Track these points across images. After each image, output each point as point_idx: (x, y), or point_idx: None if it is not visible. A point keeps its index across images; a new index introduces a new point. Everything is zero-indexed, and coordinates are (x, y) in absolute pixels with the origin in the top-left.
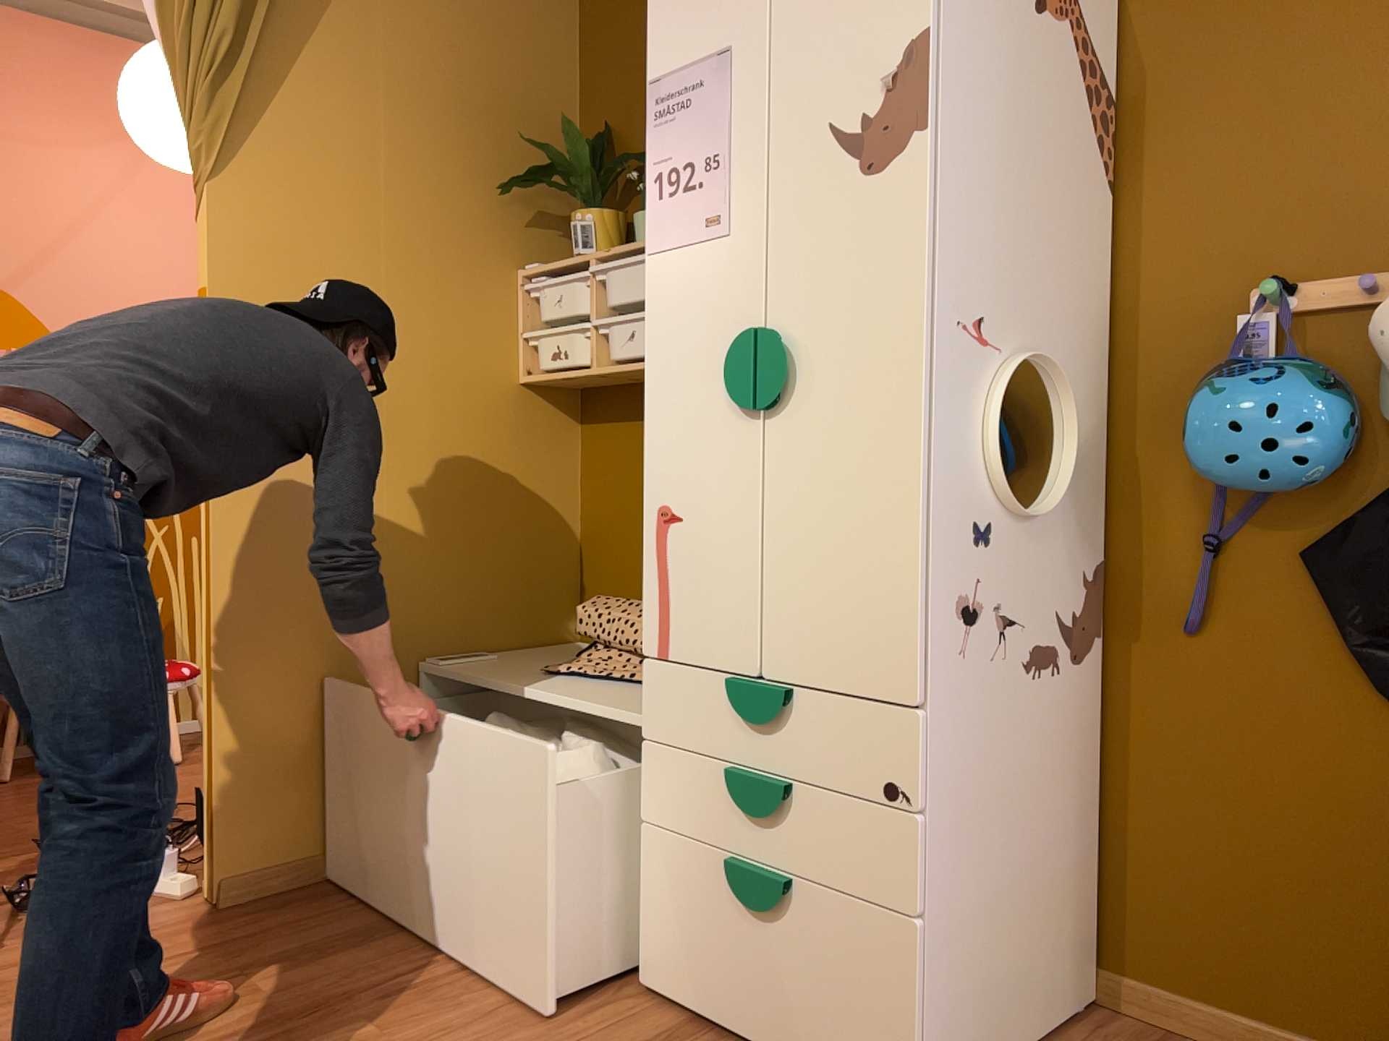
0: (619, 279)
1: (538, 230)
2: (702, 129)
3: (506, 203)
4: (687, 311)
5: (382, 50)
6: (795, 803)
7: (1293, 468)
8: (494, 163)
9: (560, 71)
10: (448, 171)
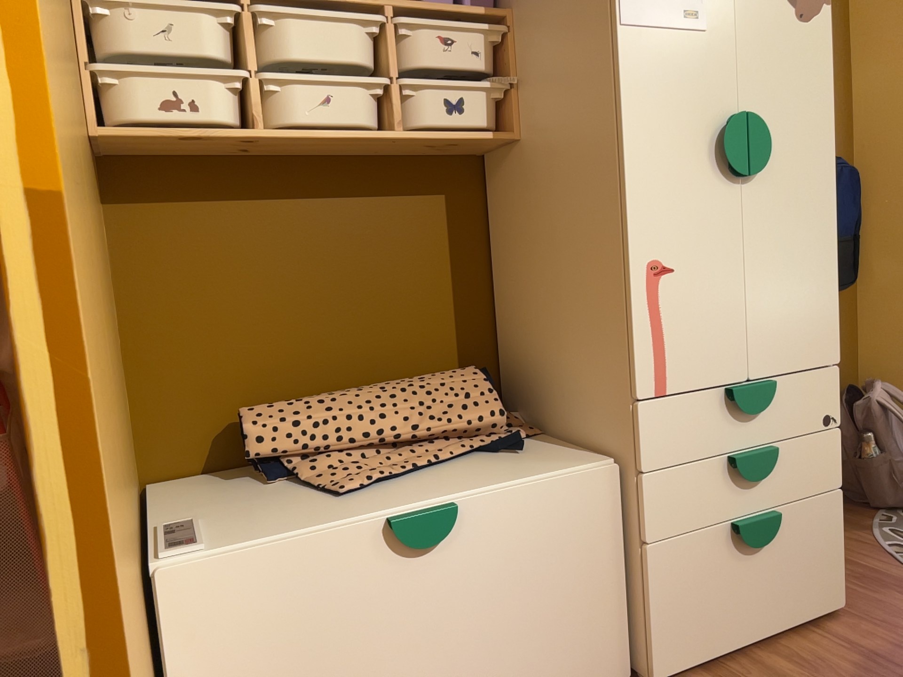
0: (297, 30)
1: None
2: None
3: None
4: (668, 87)
5: None
6: (777, 455)
7: None
8: None
9: None
10: None
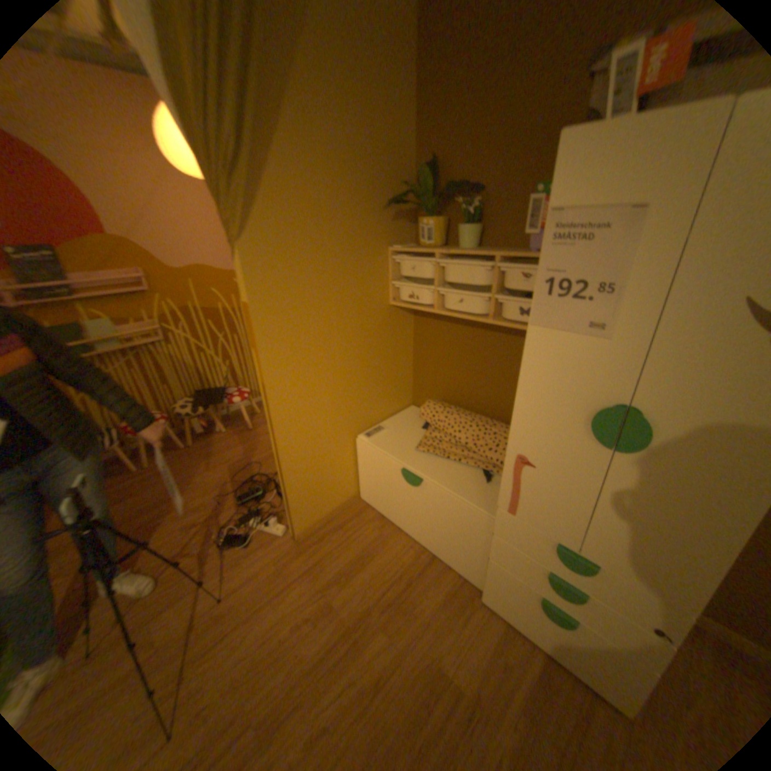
0: (453, 268)
1: (395, 221)
2: (601, 259)
3: (381, 210)
4: (559, 369)
5: (313, 122)
6: (590, 603)
7: None
8: (375, 186)
9: (404, 115)
10: (353, 197)
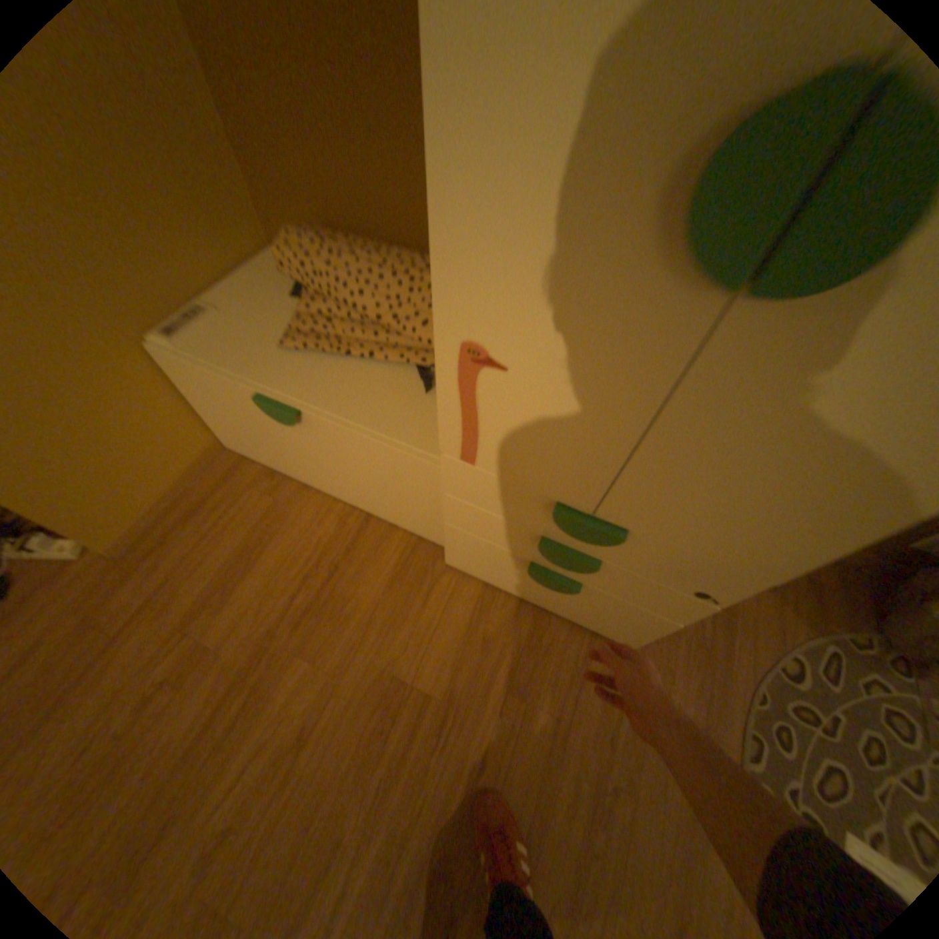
0: None
1: None
2: None
3: None
4: None
5: None
6: (602, 569)
7: None
8: None
9: None
10: None
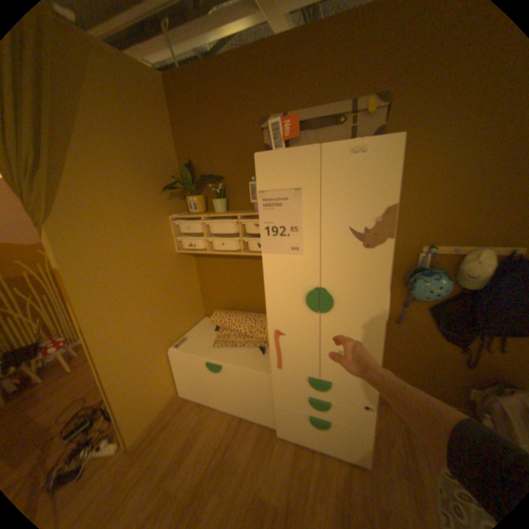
0: (214, 225)
1: (171, 199)
2: (287, 215)
3: (160, 193)
4: (283, 274)
5: (101, 142)
6: (332, 407)
7: (439, 298)
8: (153, 179)
9: (166, 138)
10: (138, 187)
